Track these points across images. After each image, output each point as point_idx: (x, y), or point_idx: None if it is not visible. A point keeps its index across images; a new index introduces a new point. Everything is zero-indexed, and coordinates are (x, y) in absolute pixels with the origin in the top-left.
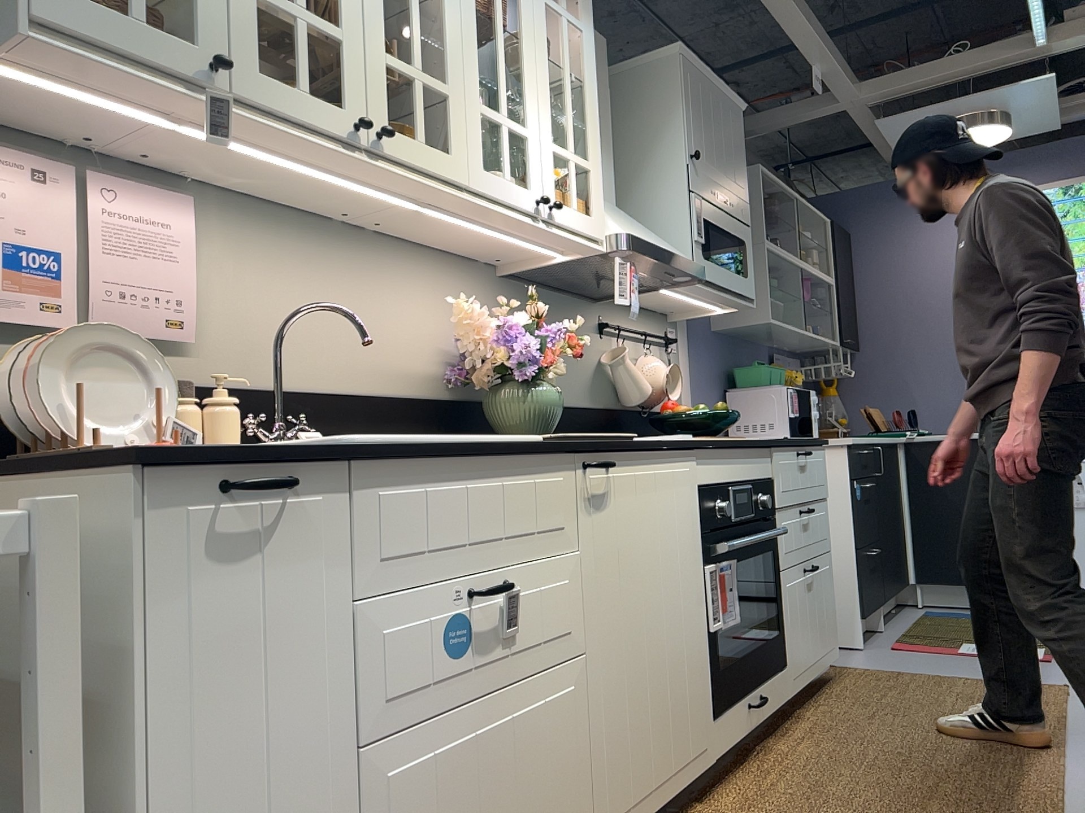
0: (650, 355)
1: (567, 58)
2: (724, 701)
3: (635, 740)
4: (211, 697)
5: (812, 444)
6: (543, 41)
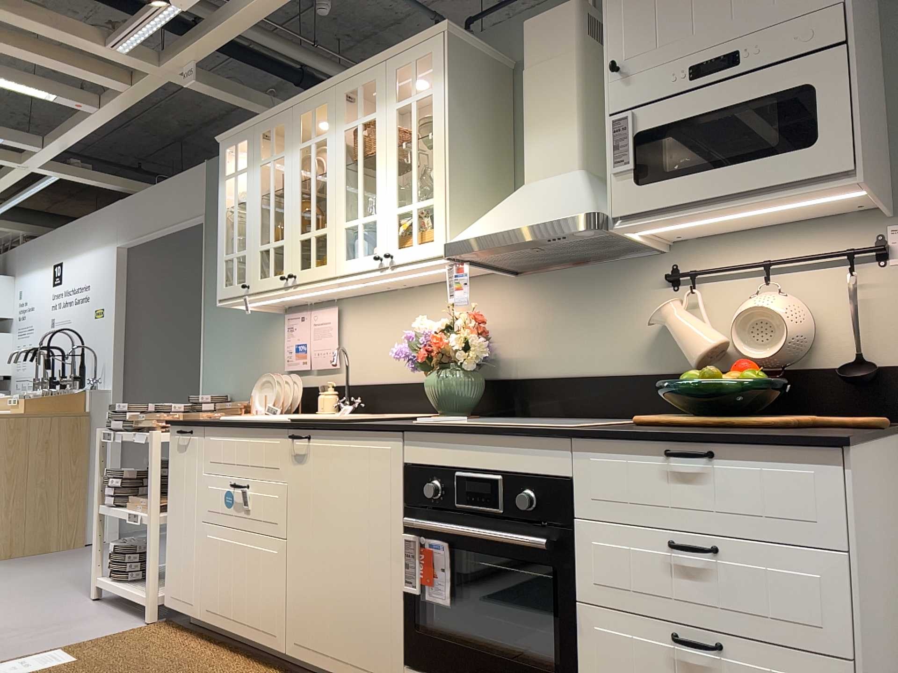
0: (769, 292)
1: (412, 132)
2: (421, 663)
3: (315, 613)
4: (177, 486)
5: (729, 441)
6: (391, 140)
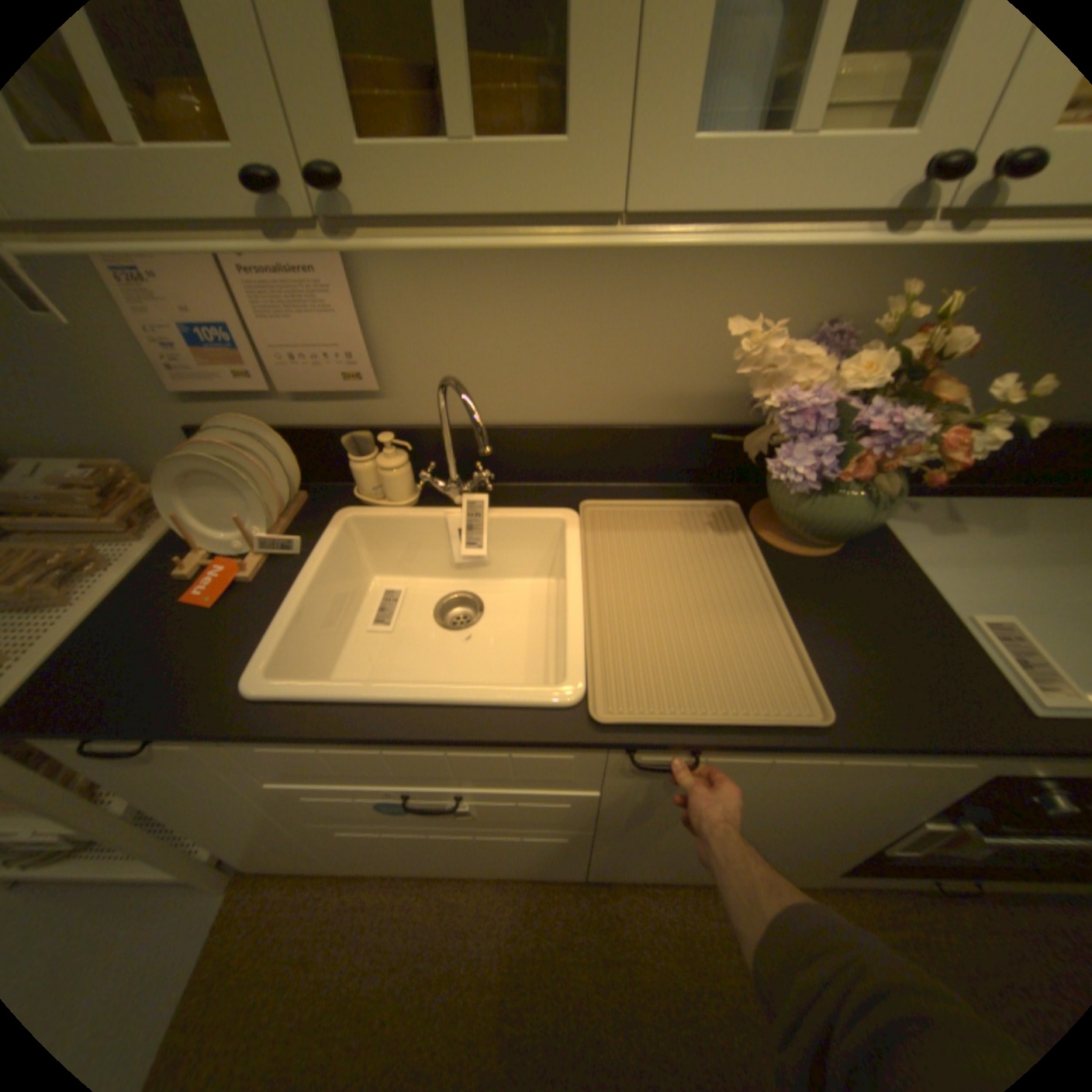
0: None
1: None
2: (875, 876)
3: (667, 867)
4: (168, 799)
5: None
6: None
